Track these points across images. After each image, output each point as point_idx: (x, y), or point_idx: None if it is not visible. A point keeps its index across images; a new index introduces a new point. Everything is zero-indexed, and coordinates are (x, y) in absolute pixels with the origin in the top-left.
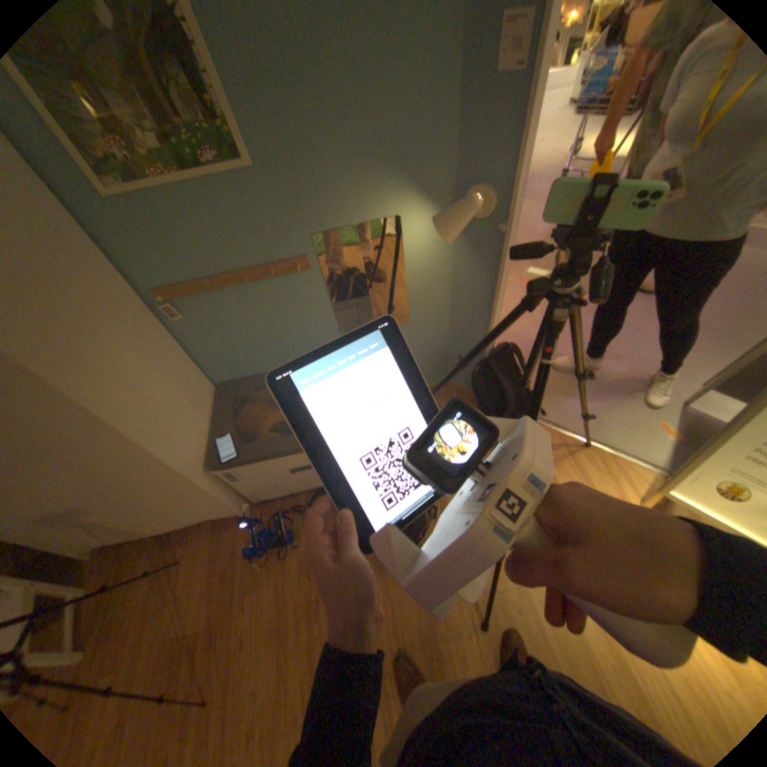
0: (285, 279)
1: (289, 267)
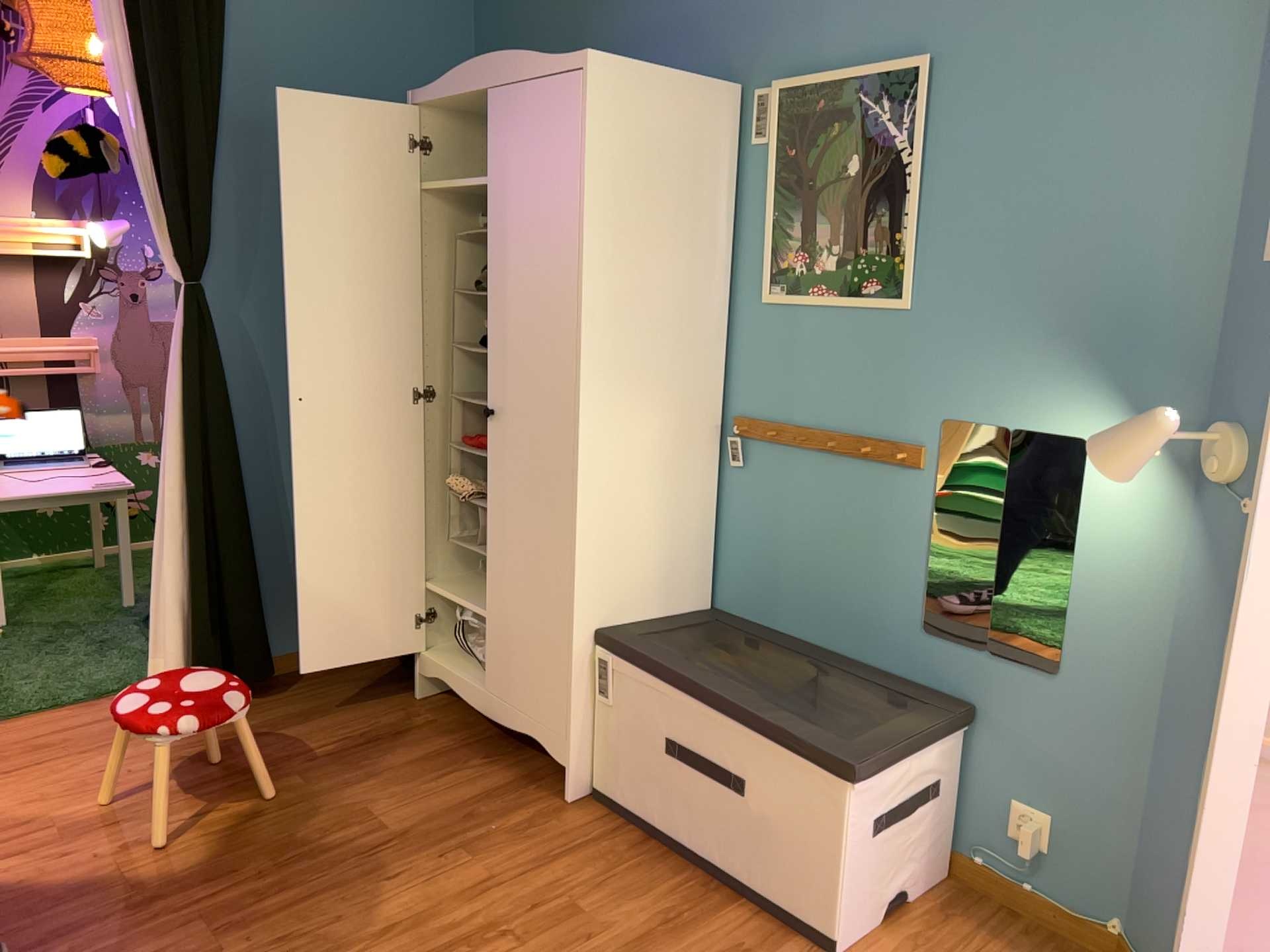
0: (881, 470)
1: (891, 450)
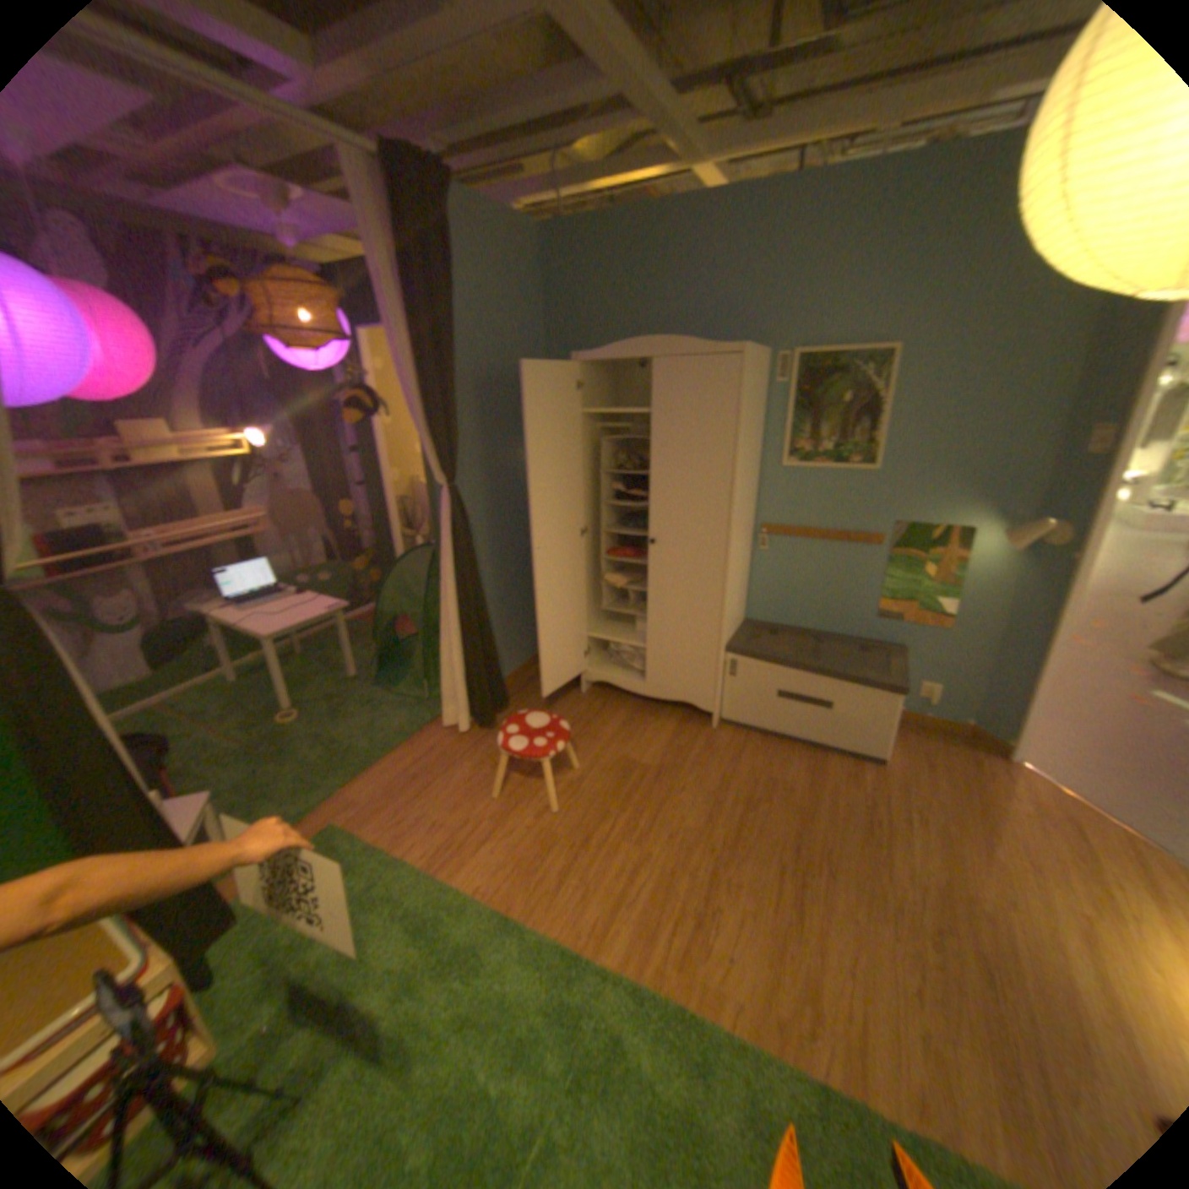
0: (856, 546)
1: (866, 537)
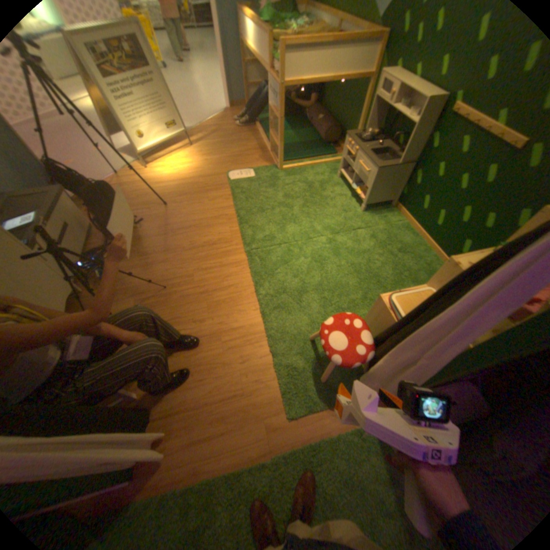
0: None
1: None
